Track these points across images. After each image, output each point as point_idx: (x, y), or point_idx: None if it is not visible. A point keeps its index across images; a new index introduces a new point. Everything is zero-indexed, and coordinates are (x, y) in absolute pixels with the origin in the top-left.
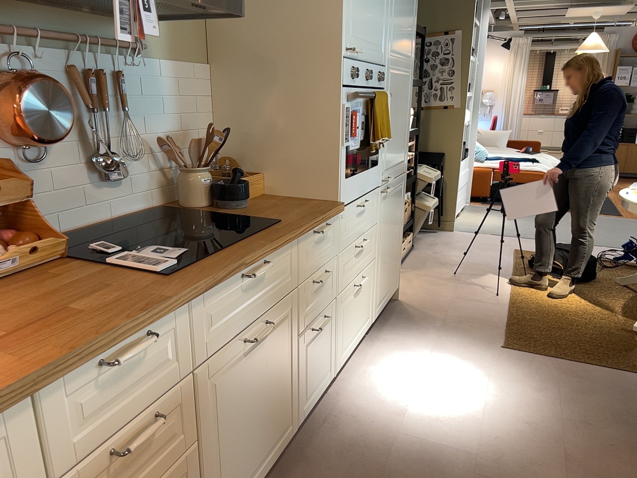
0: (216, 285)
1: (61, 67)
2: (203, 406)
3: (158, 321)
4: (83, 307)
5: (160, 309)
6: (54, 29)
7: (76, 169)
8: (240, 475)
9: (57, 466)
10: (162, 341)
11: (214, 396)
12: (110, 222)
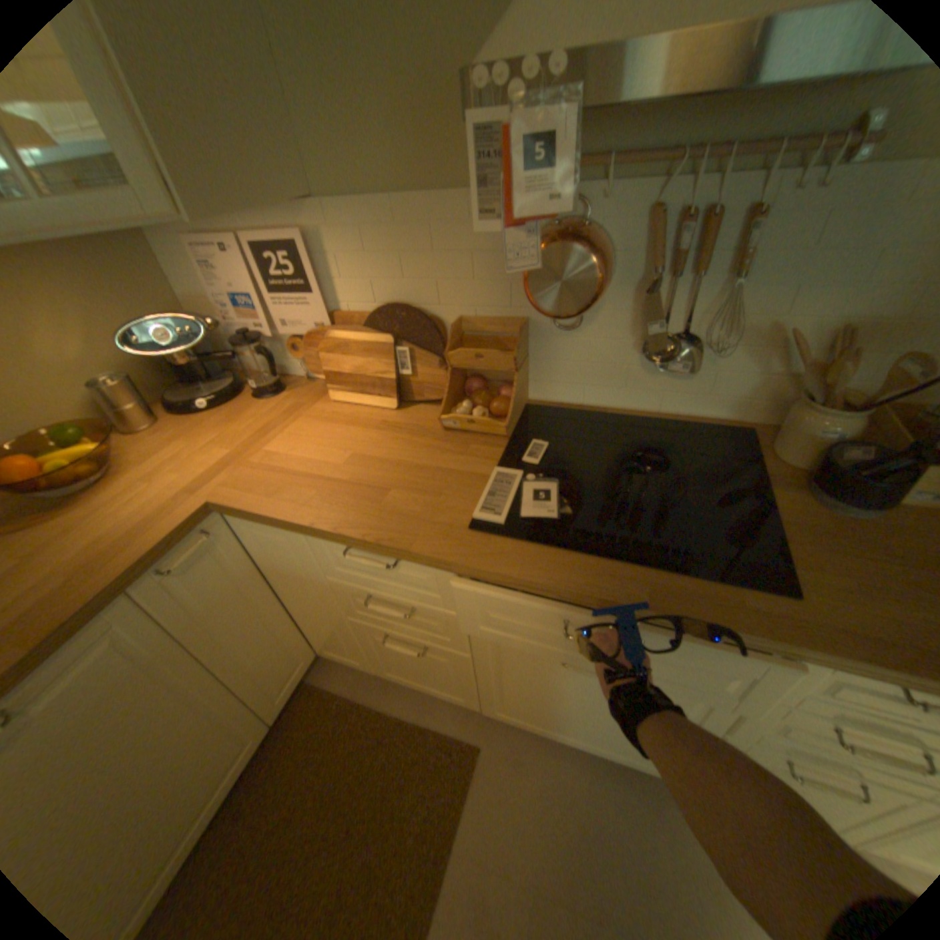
0: (498, 581)
1: (644, 202)
2: (483, 646)
3: (404, 559)
4: (392, 499)
5: (400, 552)
6: (656, 137)
7: (624, 343)
8: (540, 720)
9: (329, 572)
10: (424, 573)
11: (503, 652)
12: (652, 415)
